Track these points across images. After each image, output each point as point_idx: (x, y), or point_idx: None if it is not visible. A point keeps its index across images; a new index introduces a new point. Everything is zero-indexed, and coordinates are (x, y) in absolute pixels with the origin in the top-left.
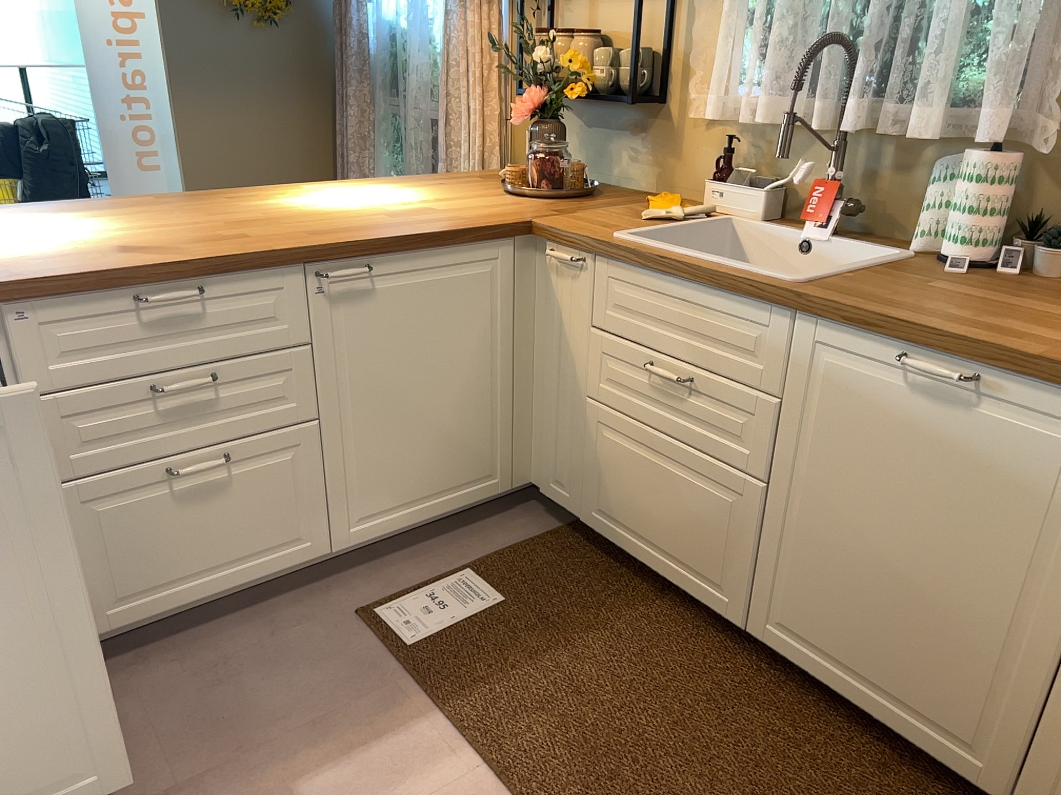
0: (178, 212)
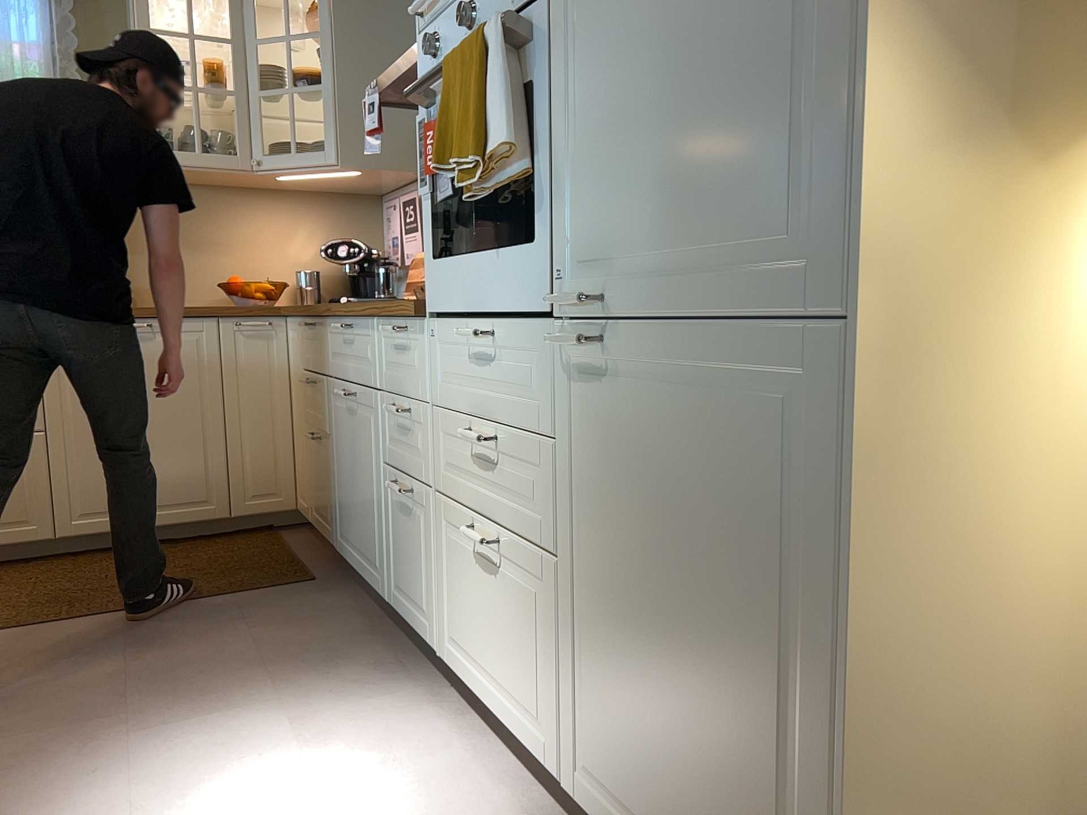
0: None
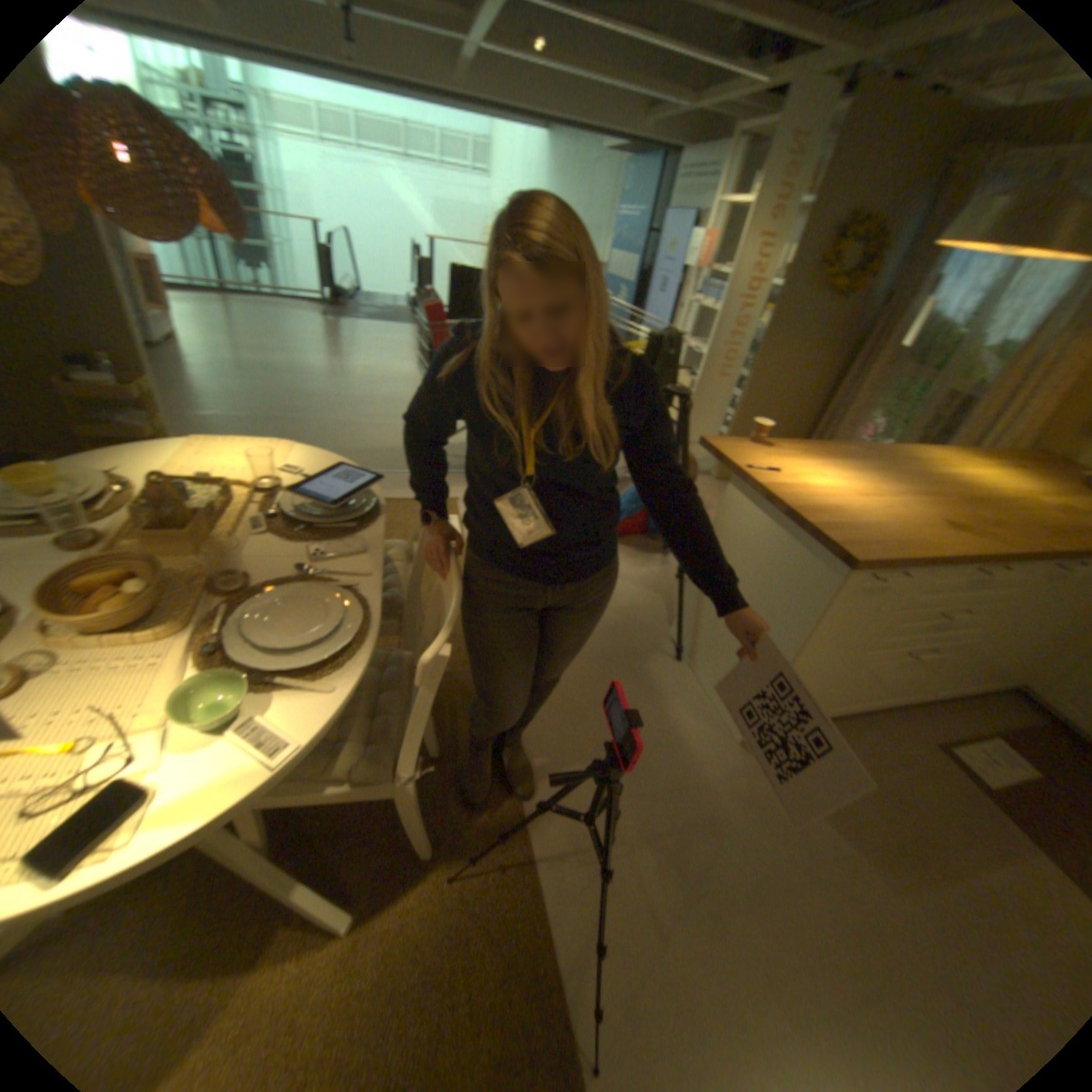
0: (902, 472)
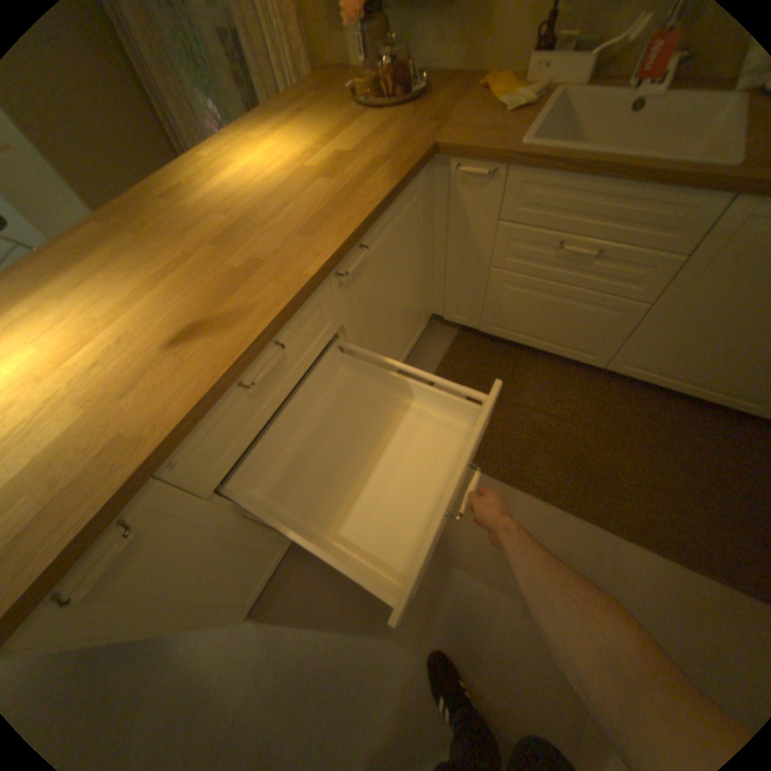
0: (143, 239)
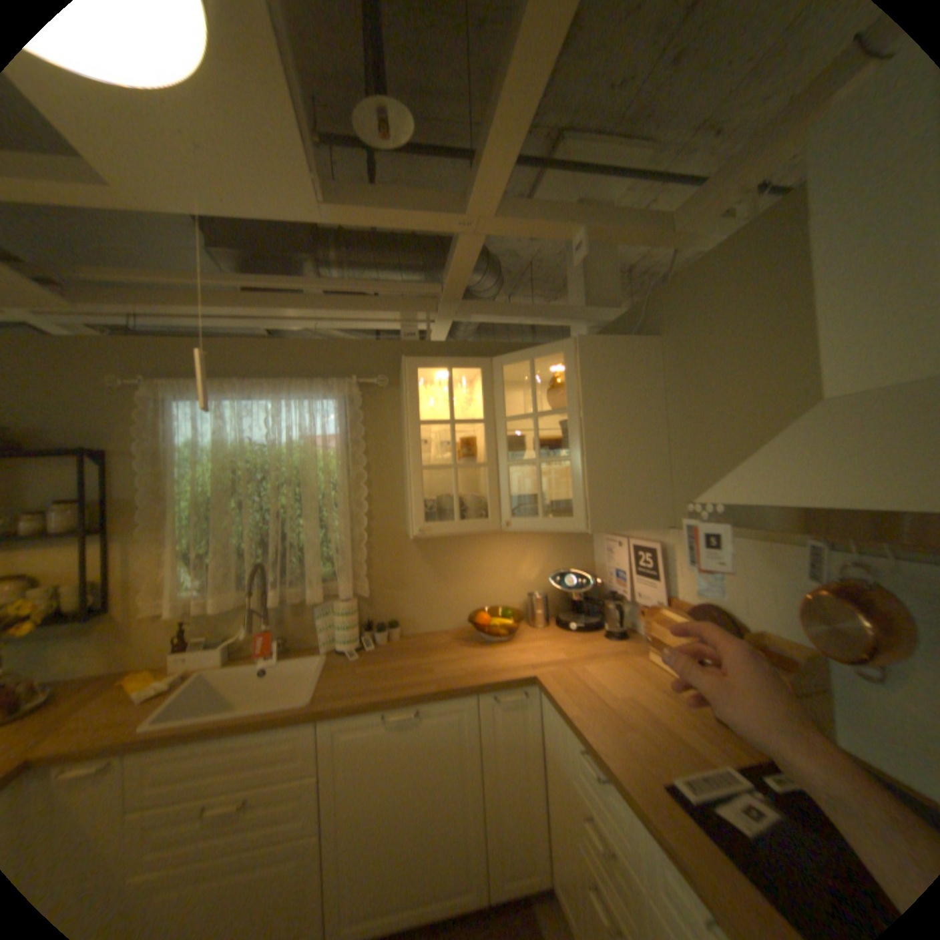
0: None
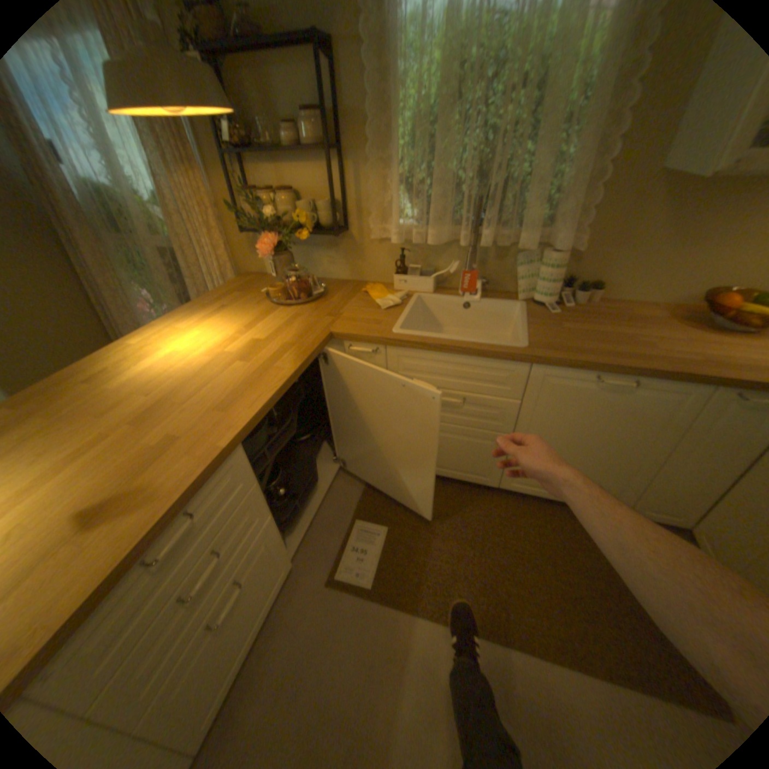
0: (58, 423)
